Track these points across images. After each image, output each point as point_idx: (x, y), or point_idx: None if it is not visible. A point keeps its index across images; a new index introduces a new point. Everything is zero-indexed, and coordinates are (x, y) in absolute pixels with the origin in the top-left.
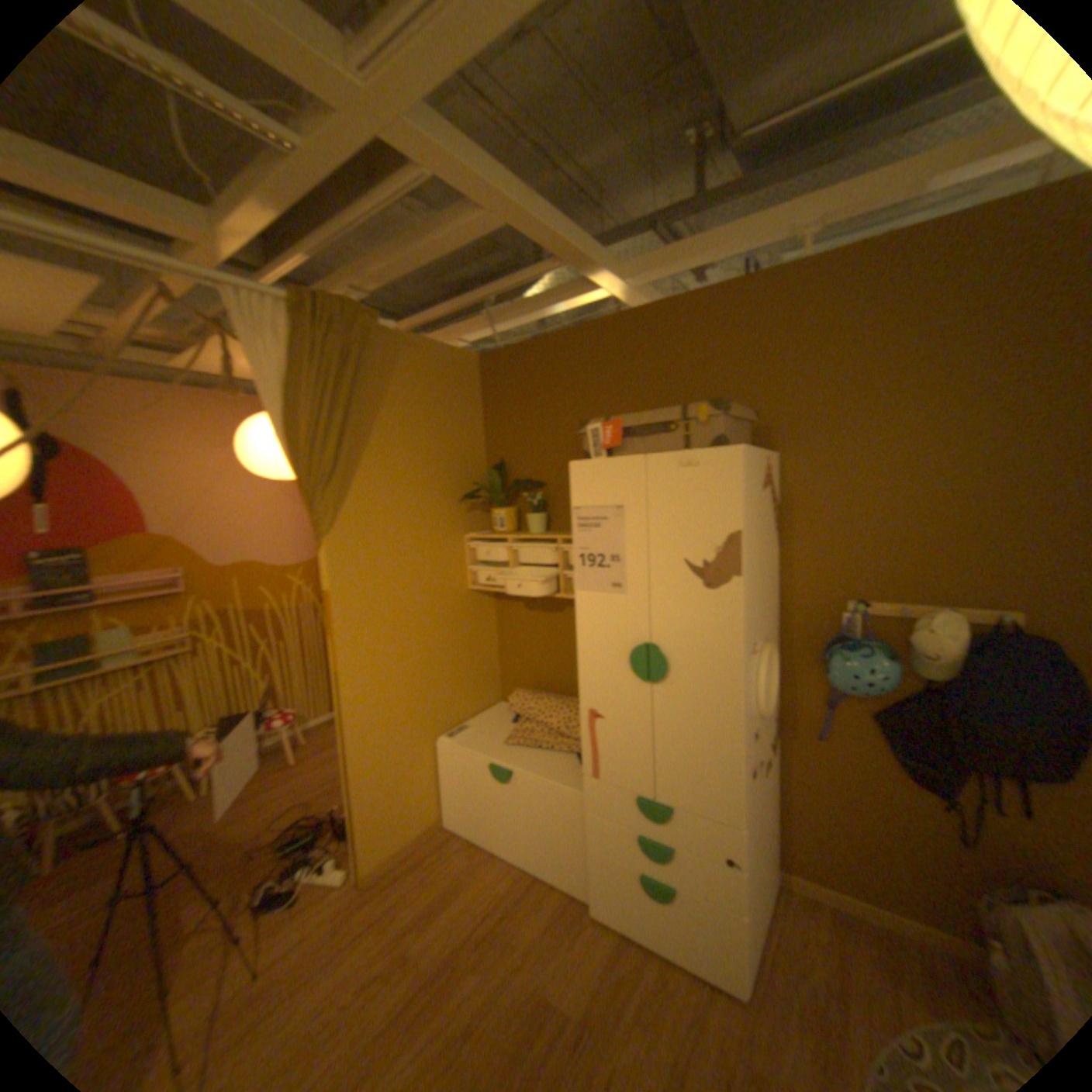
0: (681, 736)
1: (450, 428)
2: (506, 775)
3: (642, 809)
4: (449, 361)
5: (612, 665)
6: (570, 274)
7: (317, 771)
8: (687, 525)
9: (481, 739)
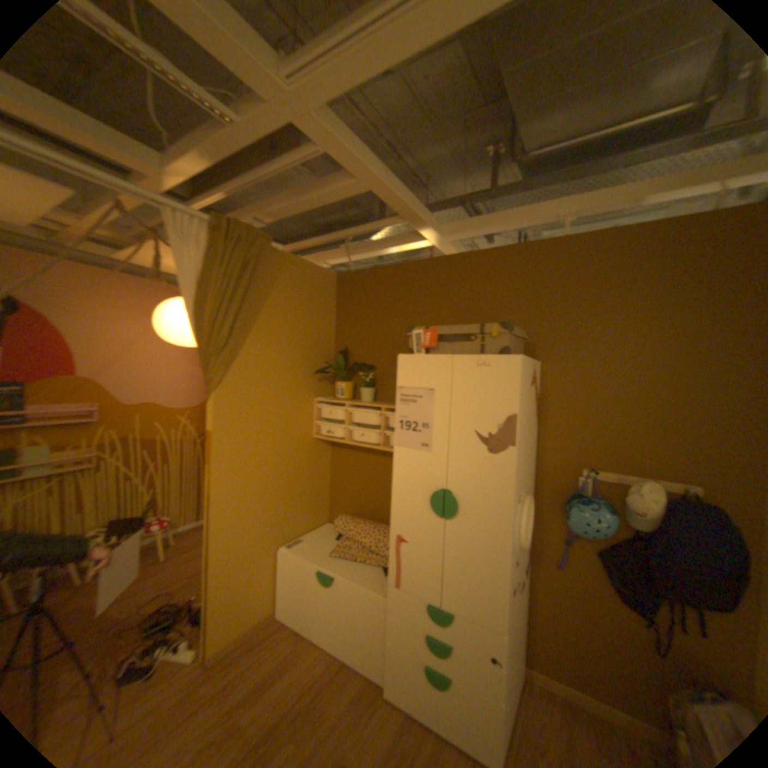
0: (464, 560)
1: (312, 322)
2: (329, 581)
3: (431, 615)
4: (316, 276)
5: (417, 503)
6: (403, 228)
7: (181, 567)
8: (479, 407)
9: (311, 551)
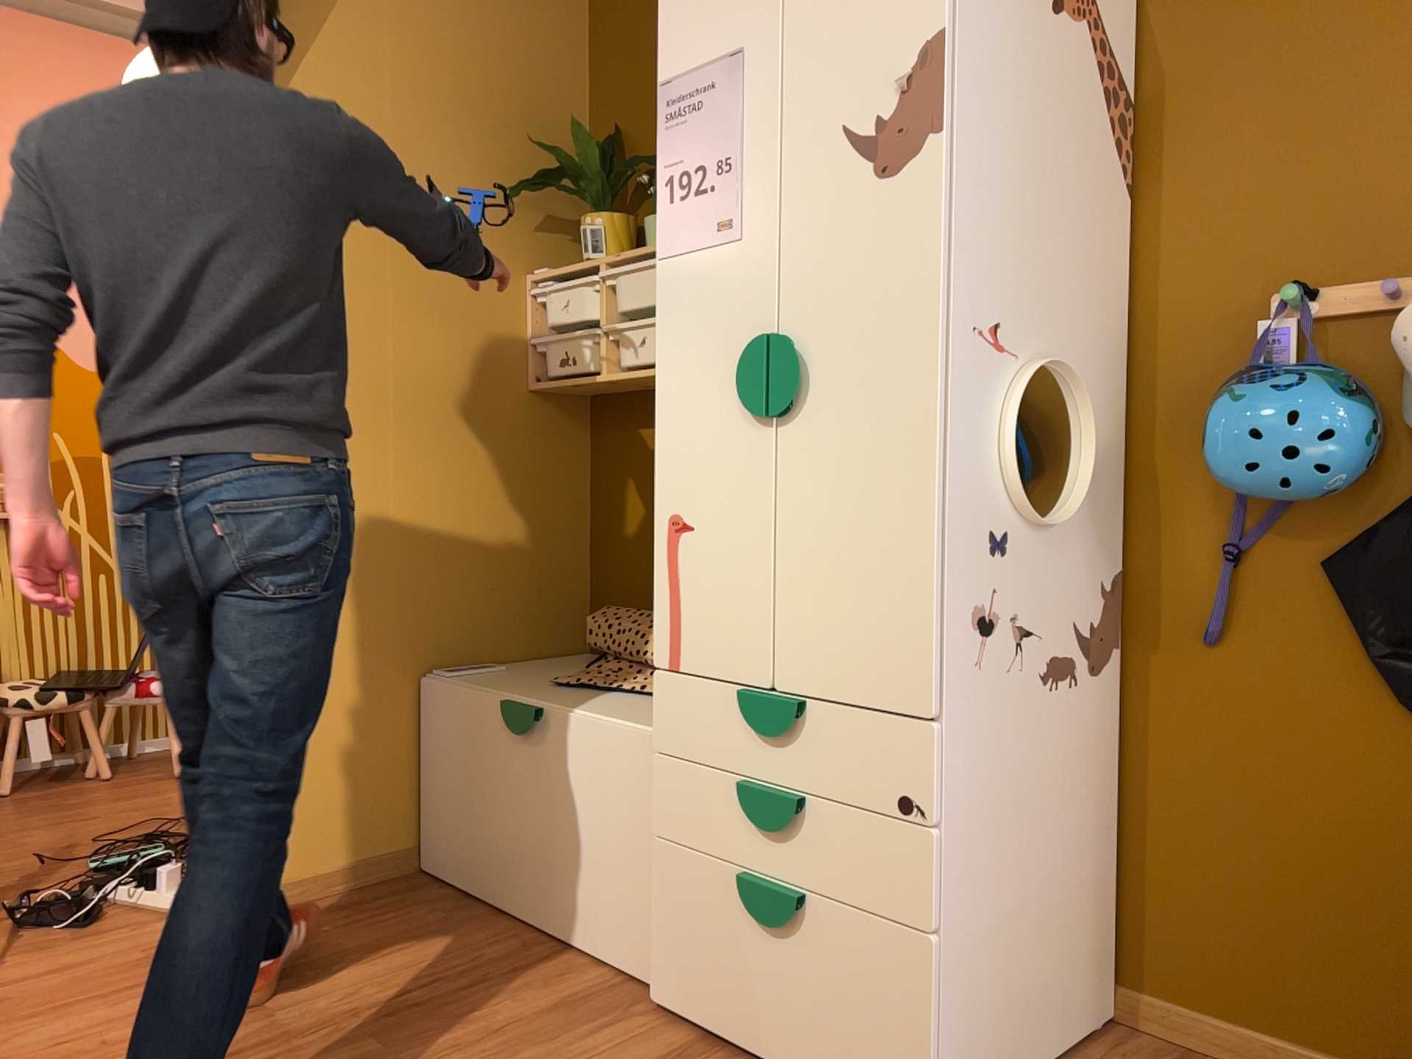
0: (827, 524)
1: (514, 53)
2: (528, 714)
3: (749, 710)
4: None
5: (713, 402)
6: None
7: None
8: (853, 50)
9: (509, 678)
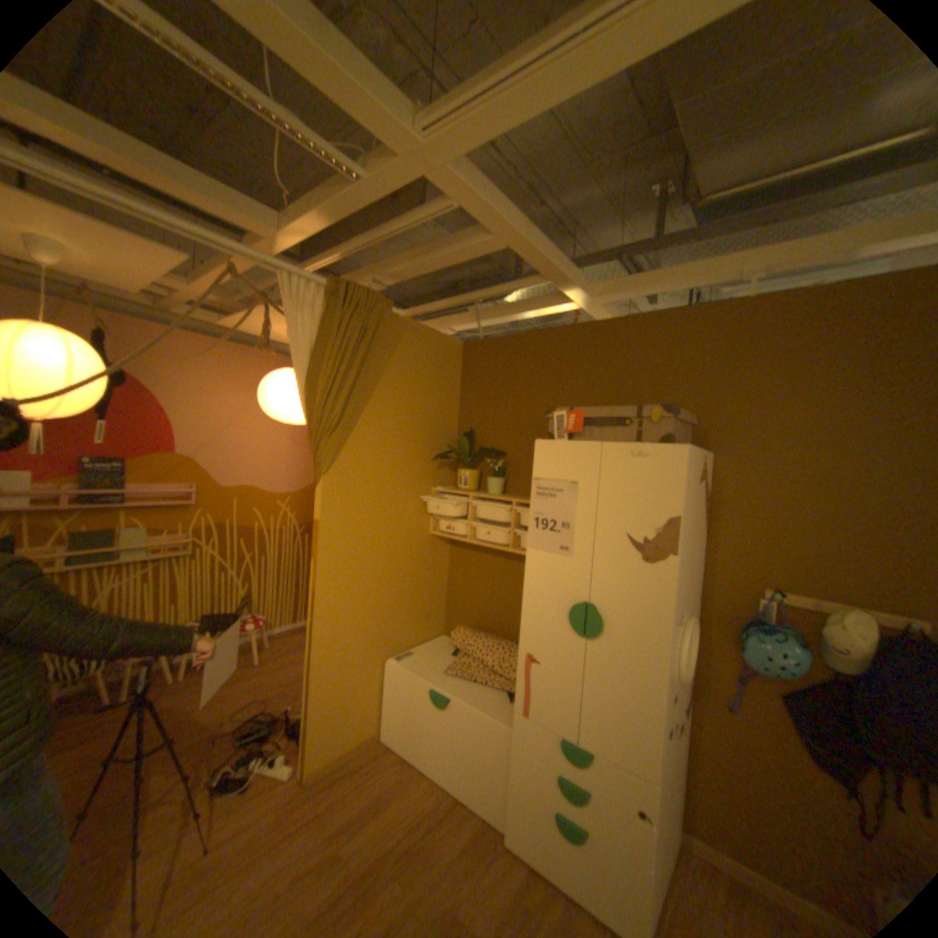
0: (609, 690)
1: (434, 399)
2: (445, 702)
3: (566, 752)
4: (441, 345)
5: (553, 618)
6: (545, 287)
7: (277, 673)
8: (634, 506)
9: (425, 666)
